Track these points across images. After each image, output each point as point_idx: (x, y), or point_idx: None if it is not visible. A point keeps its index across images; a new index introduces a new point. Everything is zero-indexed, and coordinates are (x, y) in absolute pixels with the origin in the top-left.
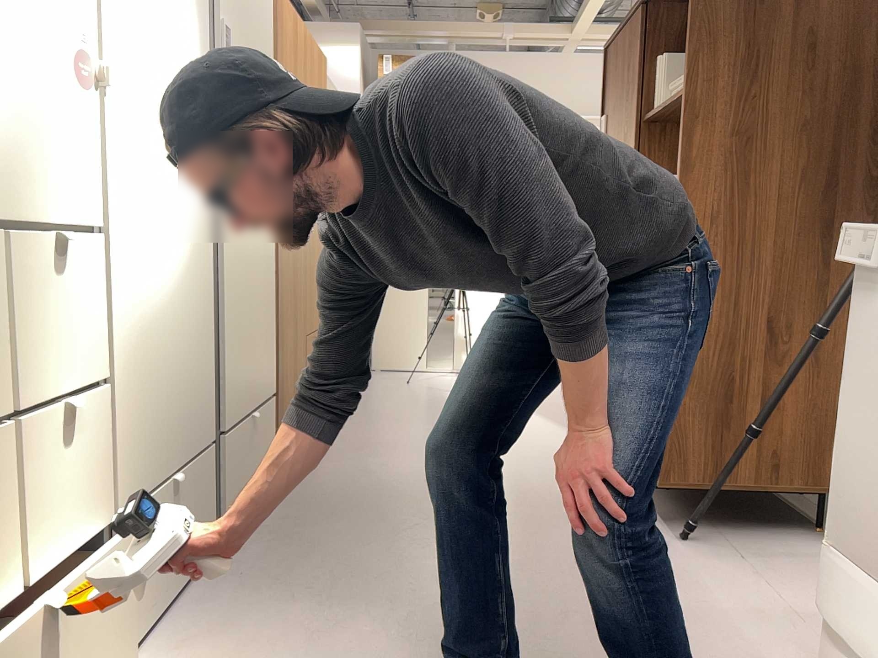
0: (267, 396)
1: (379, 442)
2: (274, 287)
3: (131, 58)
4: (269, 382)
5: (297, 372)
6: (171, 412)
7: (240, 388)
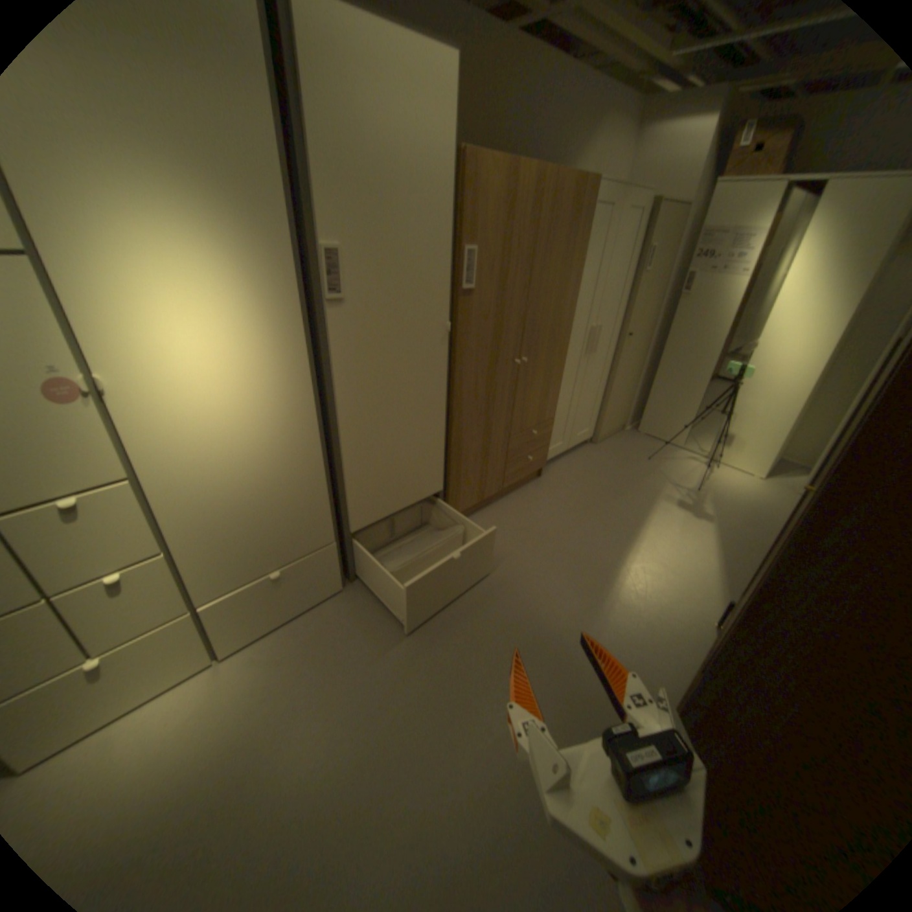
0: (428, 494)
1: (543, 528)
2: (452, 420)
3: (154, 348)
4: (434, 485)
5: (490, 465)
6: (267, 541)
7: (379, 502)
